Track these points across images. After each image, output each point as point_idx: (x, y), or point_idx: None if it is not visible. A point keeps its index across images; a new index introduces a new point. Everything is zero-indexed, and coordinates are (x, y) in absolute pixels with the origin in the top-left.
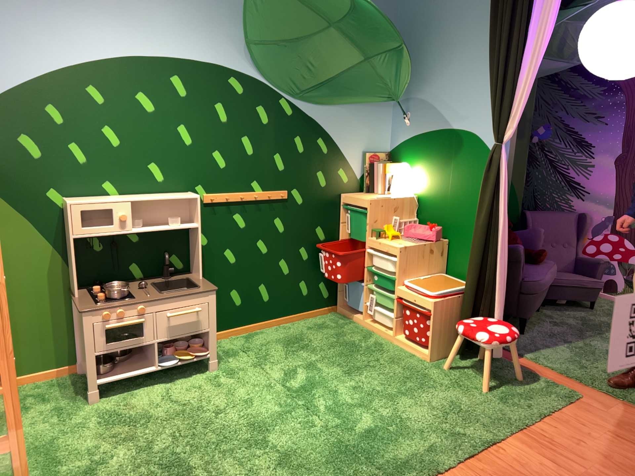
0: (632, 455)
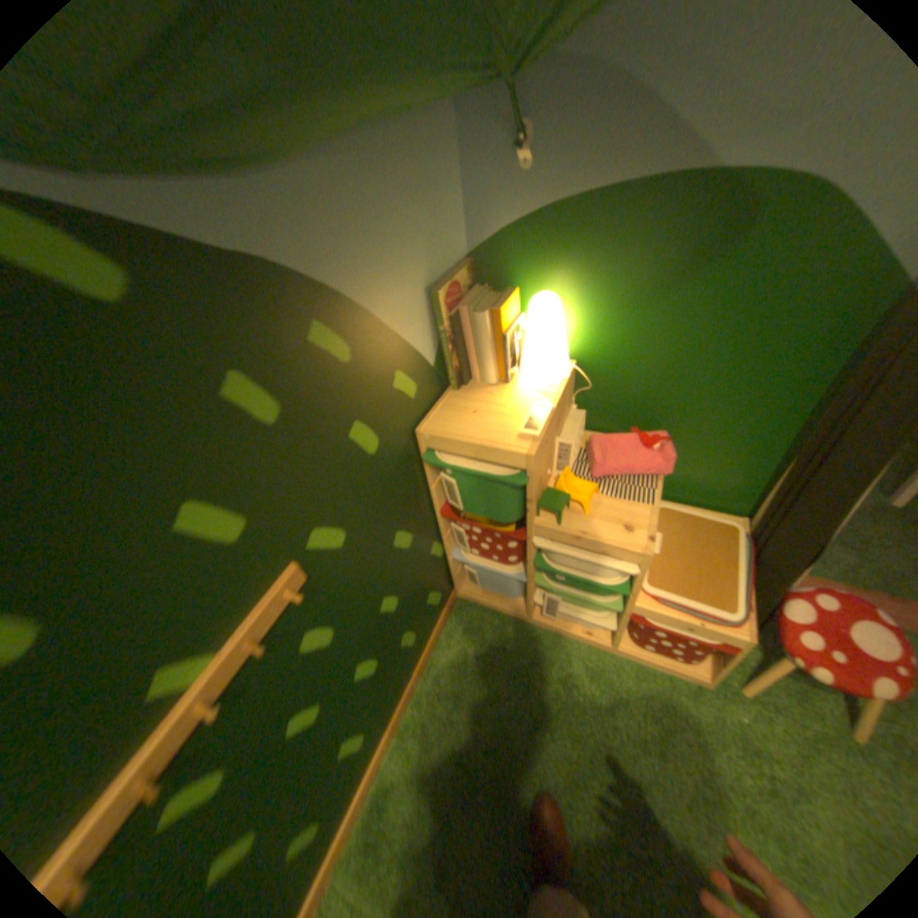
0: None
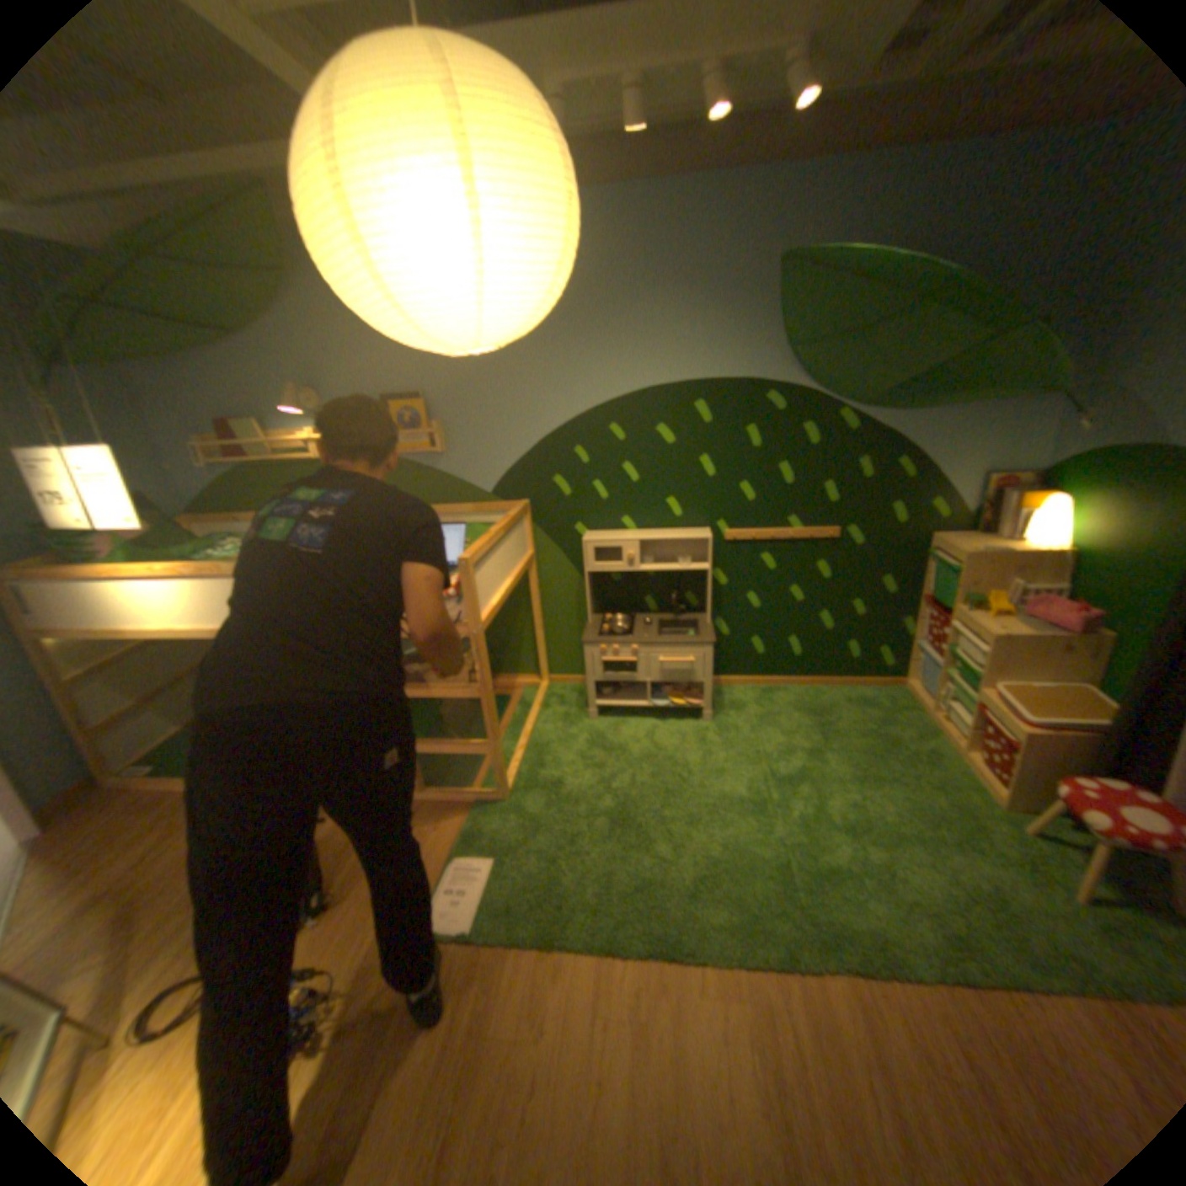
0: None
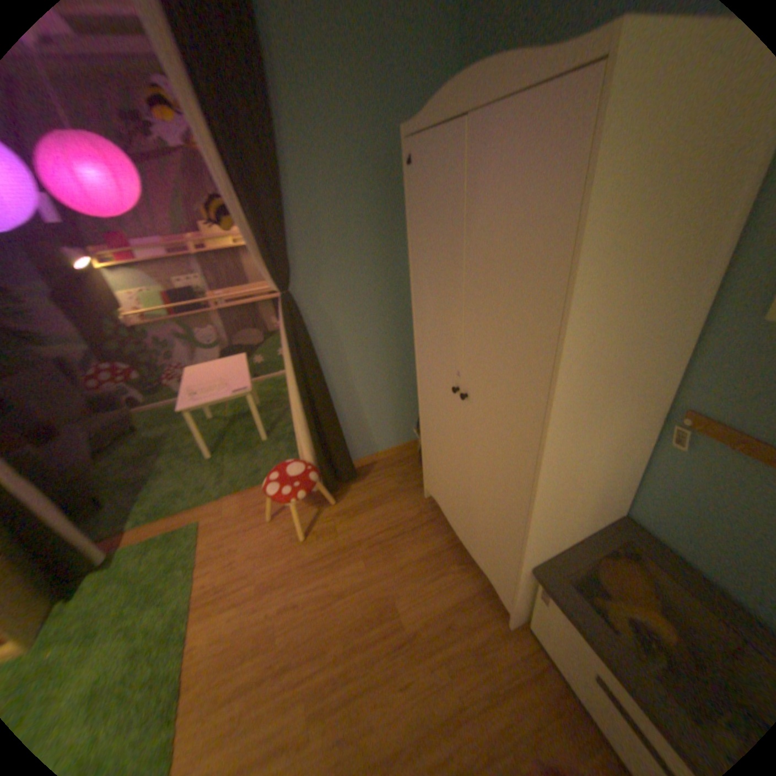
0: (263, 537)
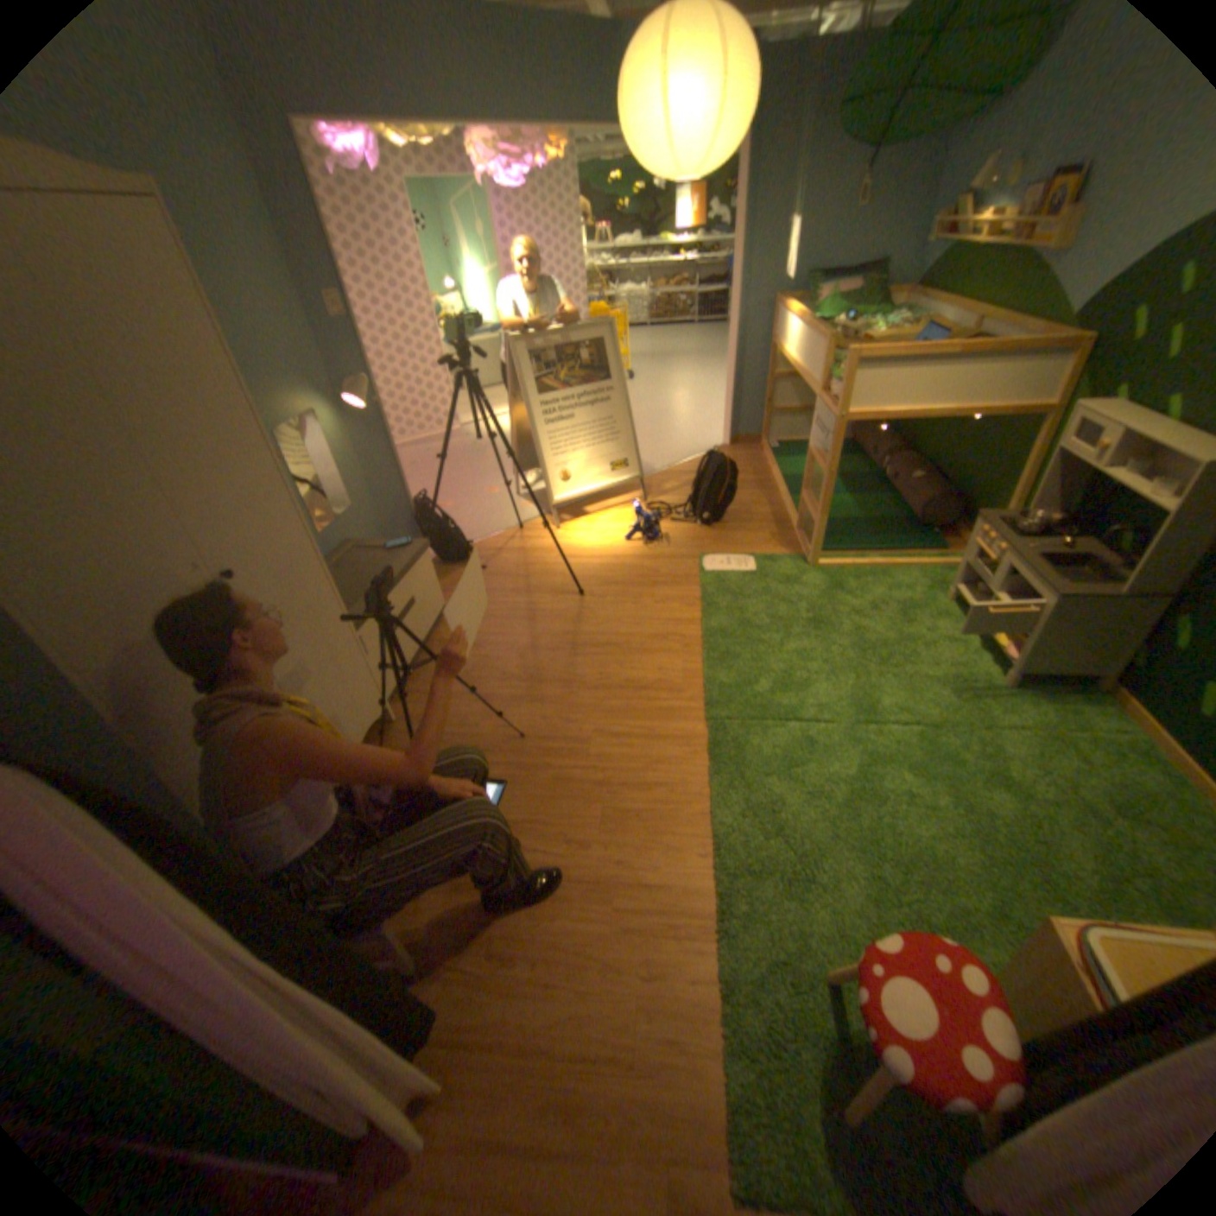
0: (578, 1014)
